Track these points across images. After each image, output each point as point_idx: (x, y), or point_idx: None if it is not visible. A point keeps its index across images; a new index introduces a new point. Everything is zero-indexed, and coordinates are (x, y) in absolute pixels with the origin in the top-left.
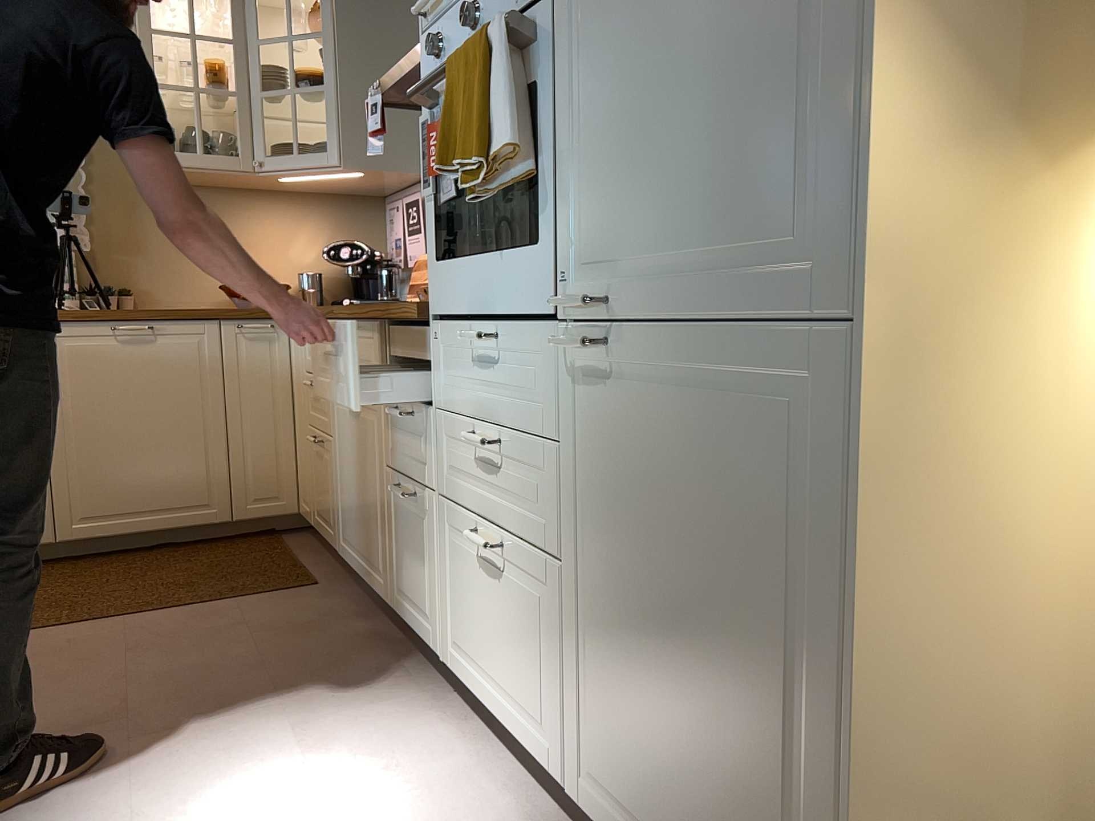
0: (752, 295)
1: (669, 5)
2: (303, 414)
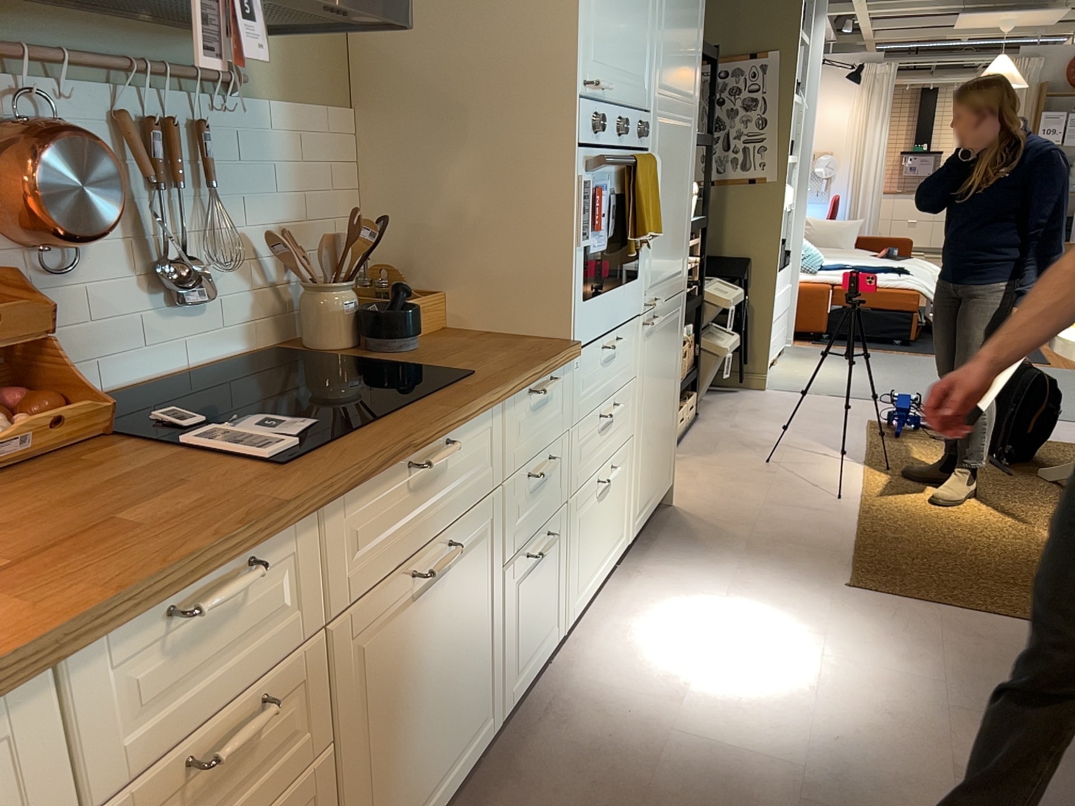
0: (676, 286)
1: (671, 188)
2: None
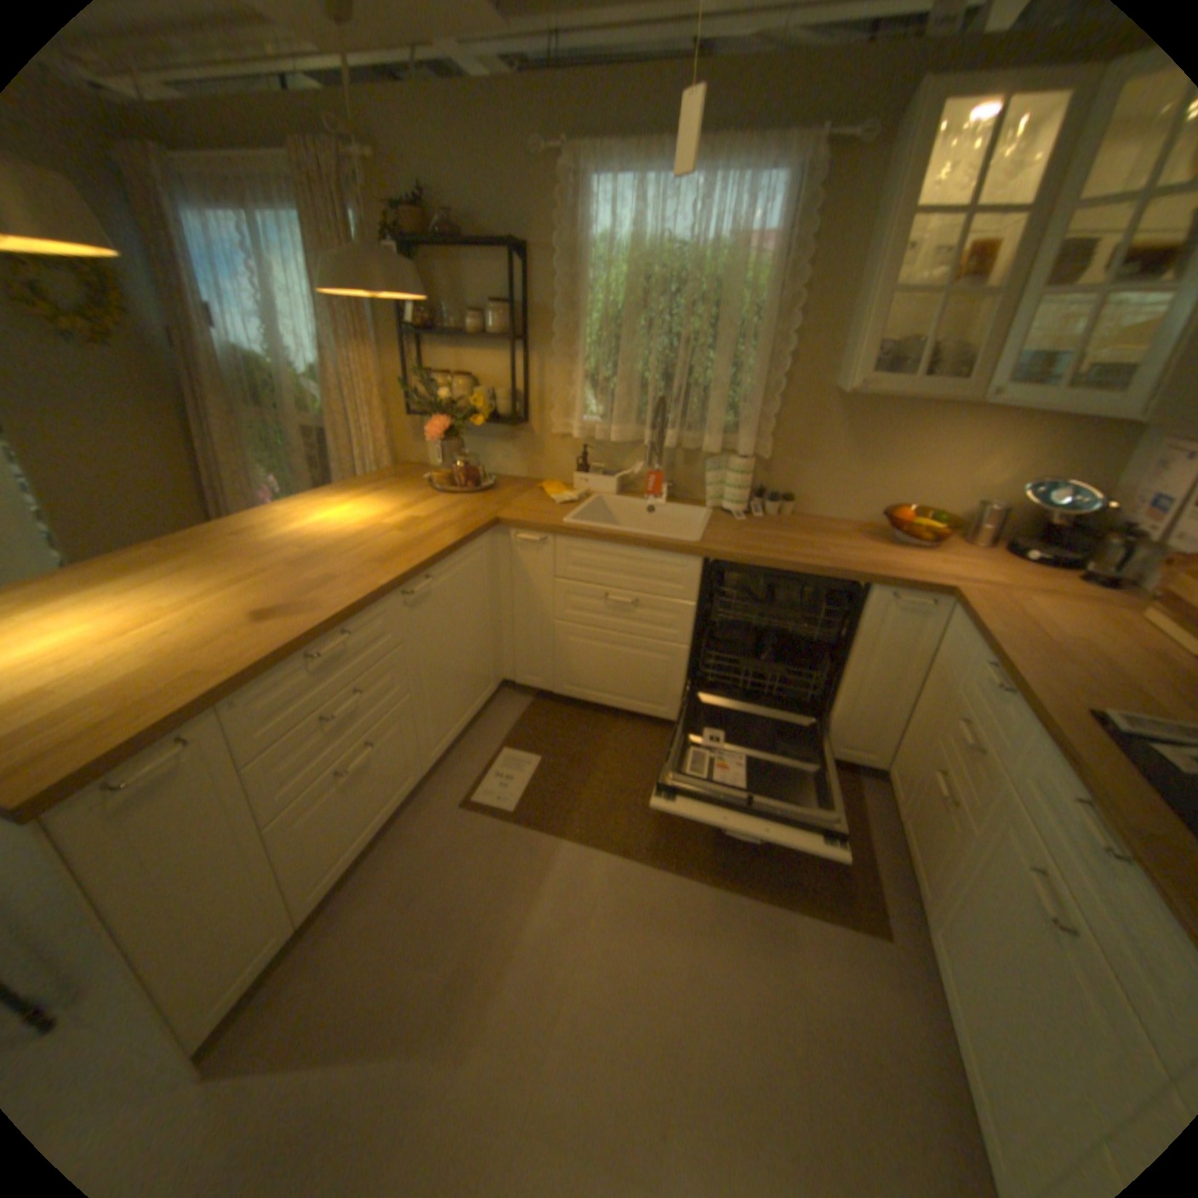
0: None
1: None
2: (936, 717)
